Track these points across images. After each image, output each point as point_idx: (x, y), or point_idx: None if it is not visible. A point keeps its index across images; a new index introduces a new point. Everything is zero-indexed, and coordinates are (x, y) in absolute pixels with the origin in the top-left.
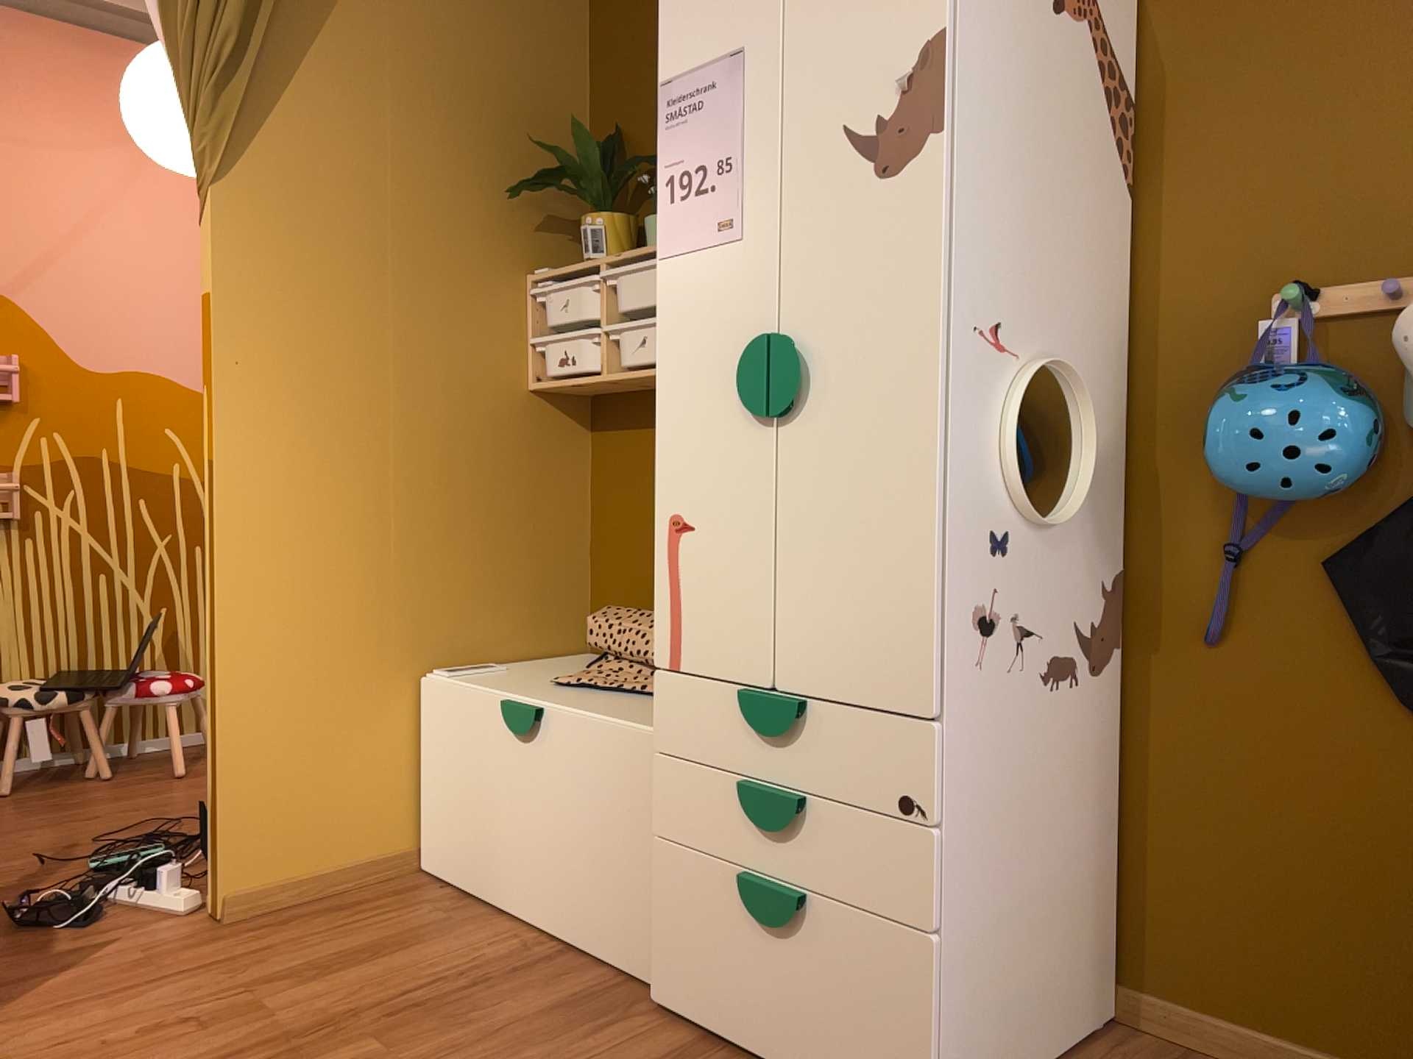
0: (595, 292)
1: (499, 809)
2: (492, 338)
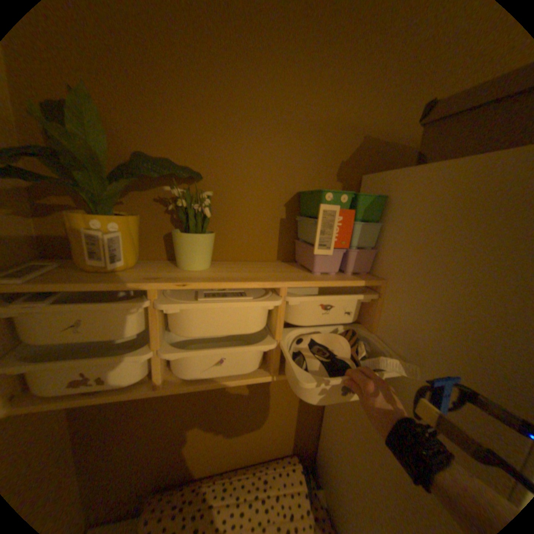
0: (134, 311)
1: None
2: None
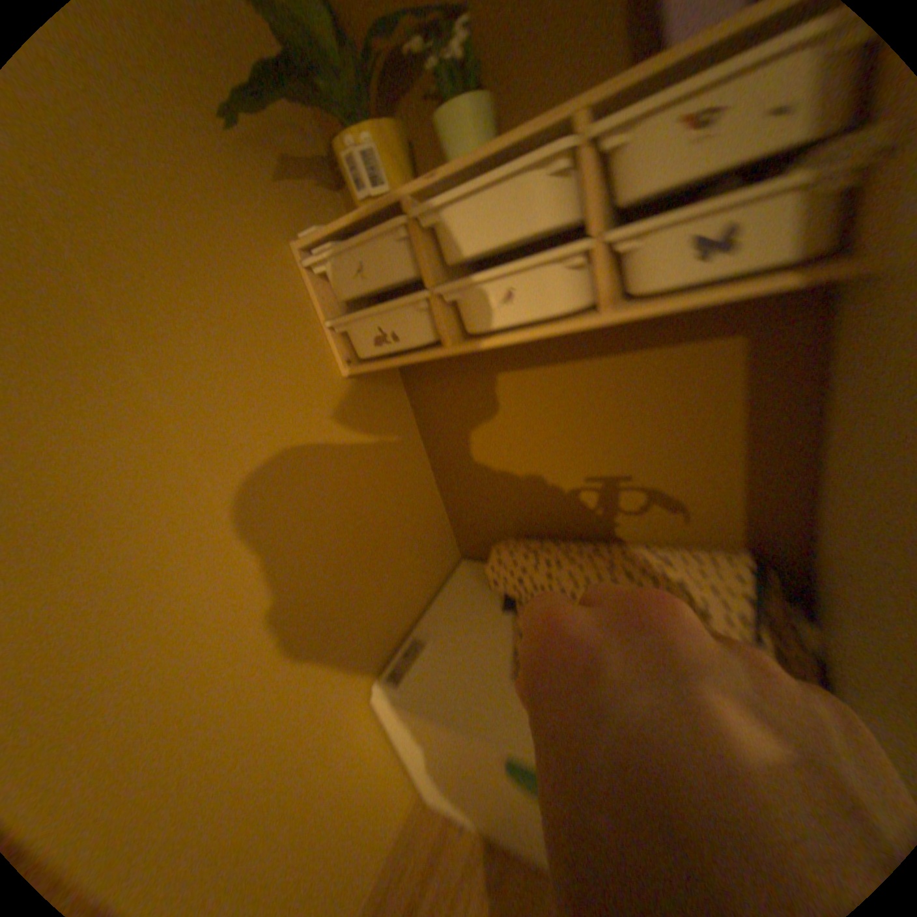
0: (400, 242)
1: (518, 817)
2: (284, 337)
